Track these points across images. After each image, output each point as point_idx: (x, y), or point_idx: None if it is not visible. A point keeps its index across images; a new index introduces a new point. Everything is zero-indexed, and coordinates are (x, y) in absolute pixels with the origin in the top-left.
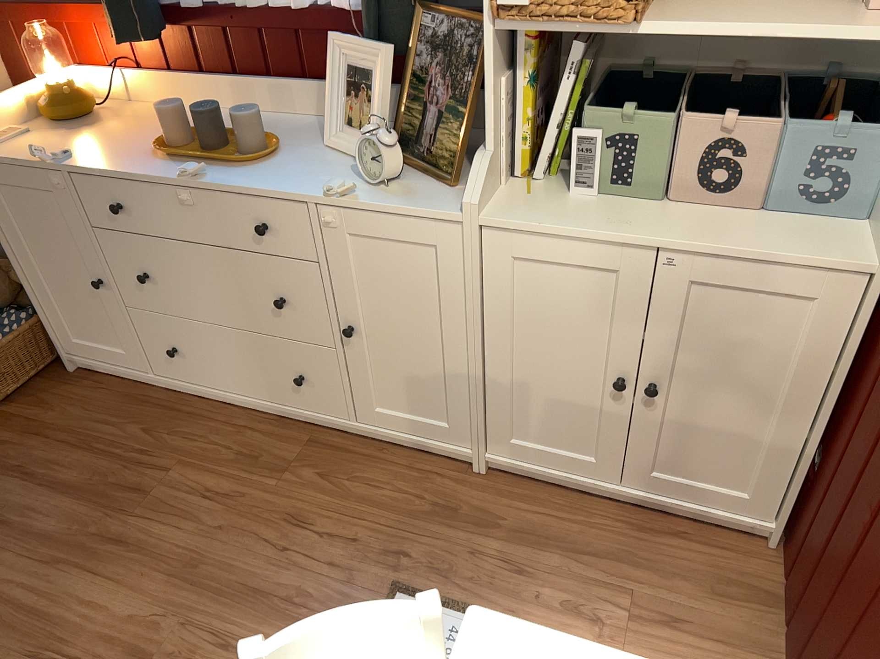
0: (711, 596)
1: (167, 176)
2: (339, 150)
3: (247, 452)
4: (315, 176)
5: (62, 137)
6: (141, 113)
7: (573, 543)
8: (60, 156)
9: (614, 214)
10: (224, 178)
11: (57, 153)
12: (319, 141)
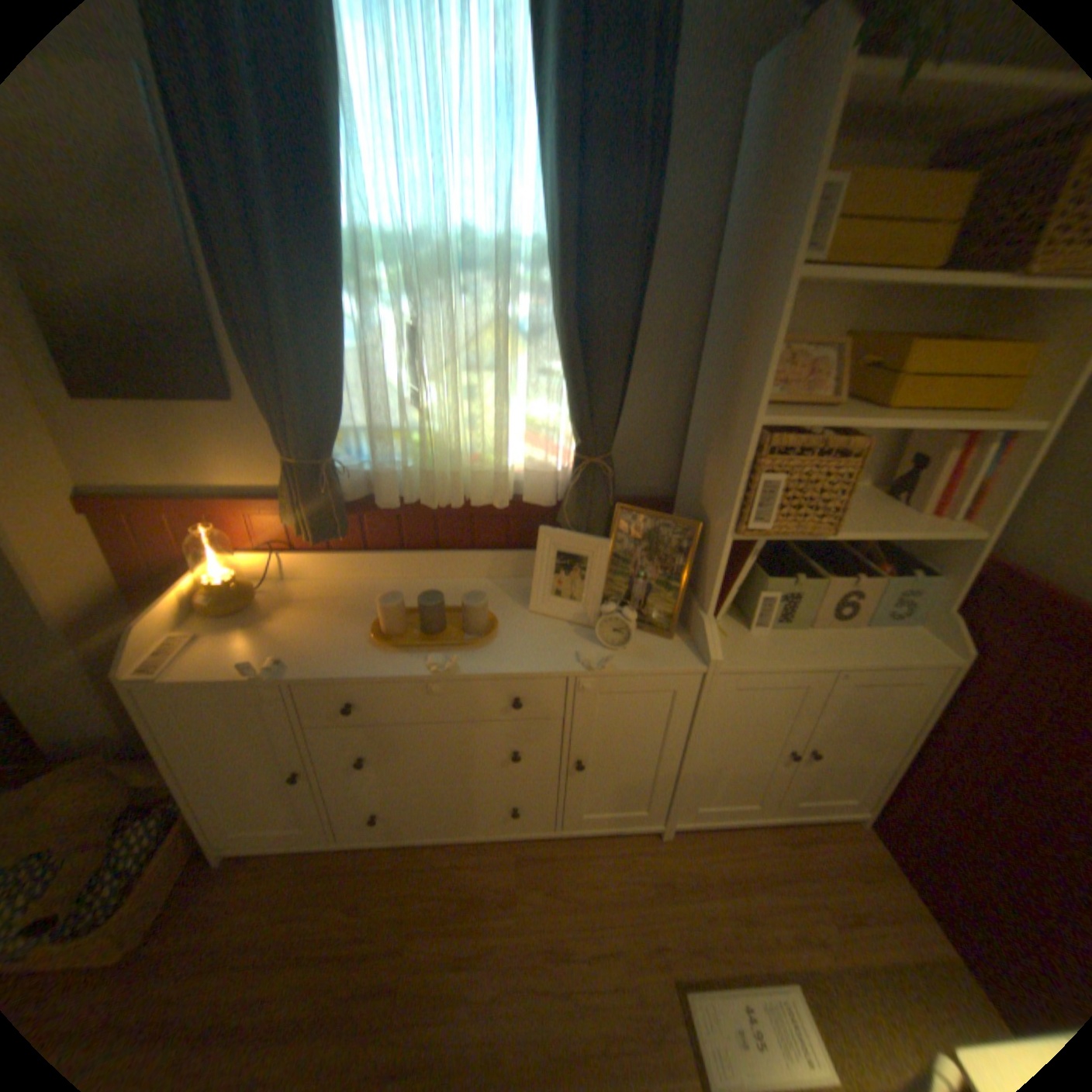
0: (865, 889)
1: (413, 673)
2: (545, 615)
3: (468, 897)
4: (554, 648)
5: (242, 638)
6: (308, 593)
7: (764, 882)
8: (274, 669)
9: (796, 649)
10: (477, 665)
11: (260, 662)
12: (519, 607)
